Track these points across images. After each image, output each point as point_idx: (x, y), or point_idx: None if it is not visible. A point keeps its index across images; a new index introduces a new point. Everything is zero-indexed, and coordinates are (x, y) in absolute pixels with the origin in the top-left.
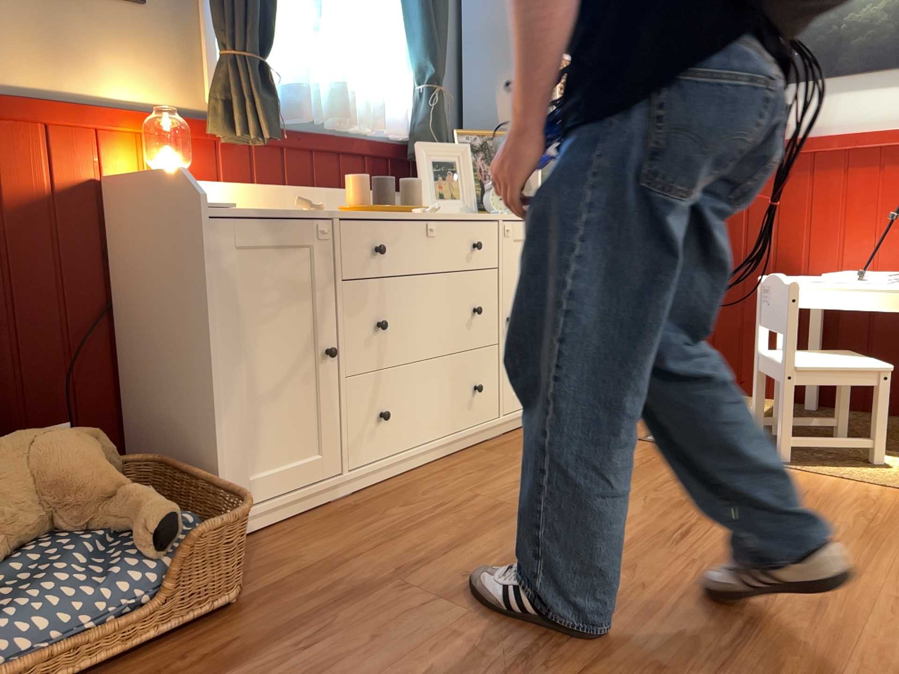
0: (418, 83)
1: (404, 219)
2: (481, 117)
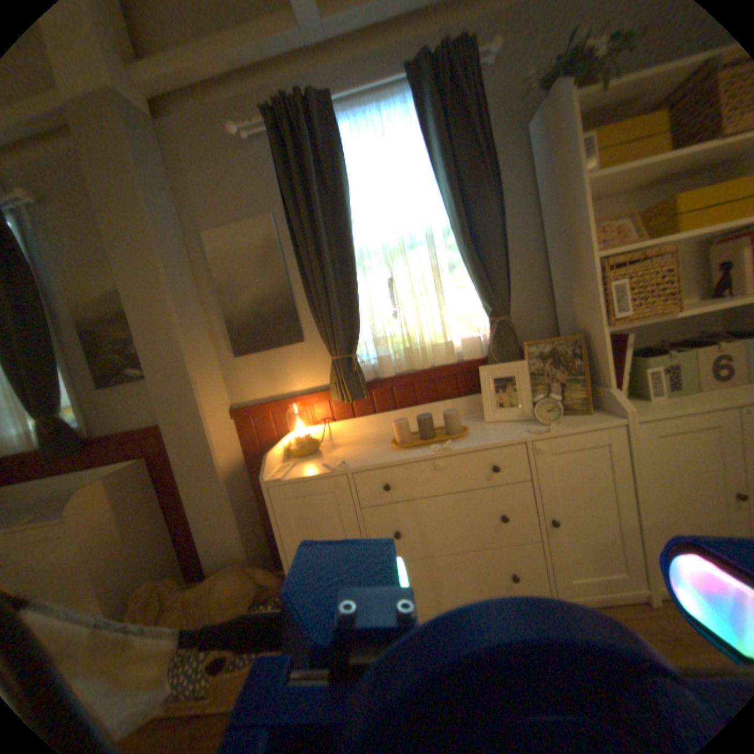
0: (487, 316)
1: (413, 461)
2: (566, 316)
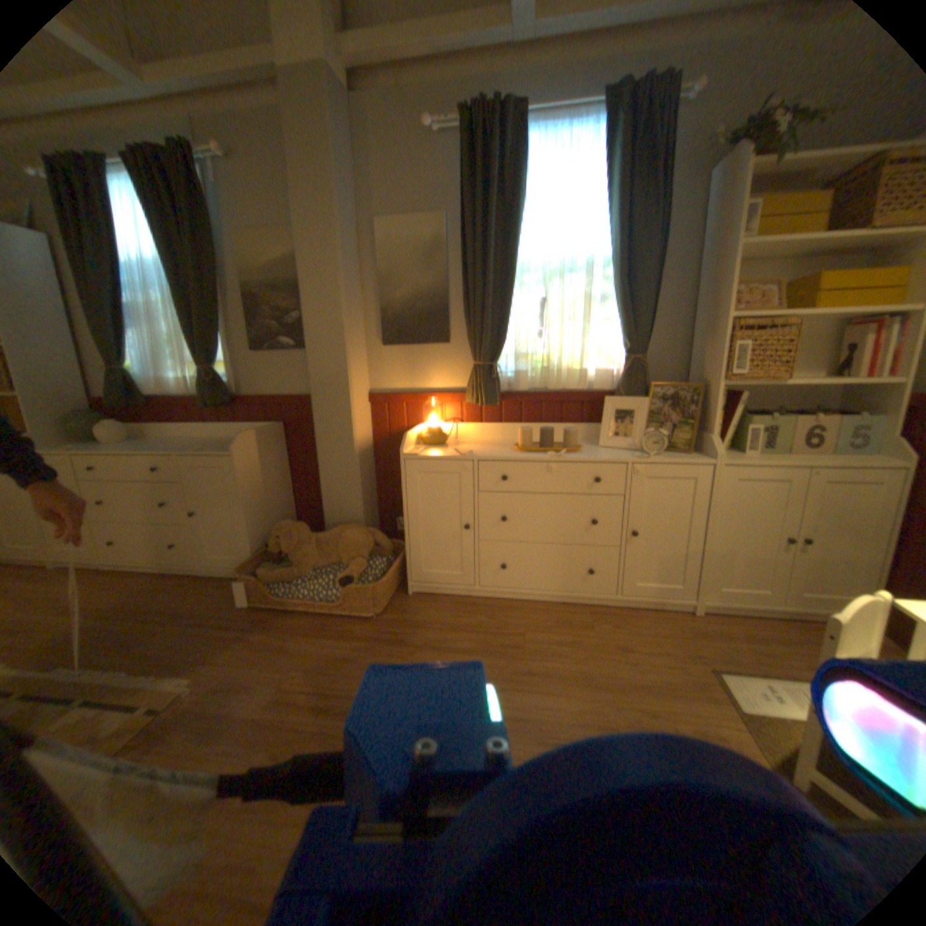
0: (625, 351)
1: (529, 461)
2: (697, 366)
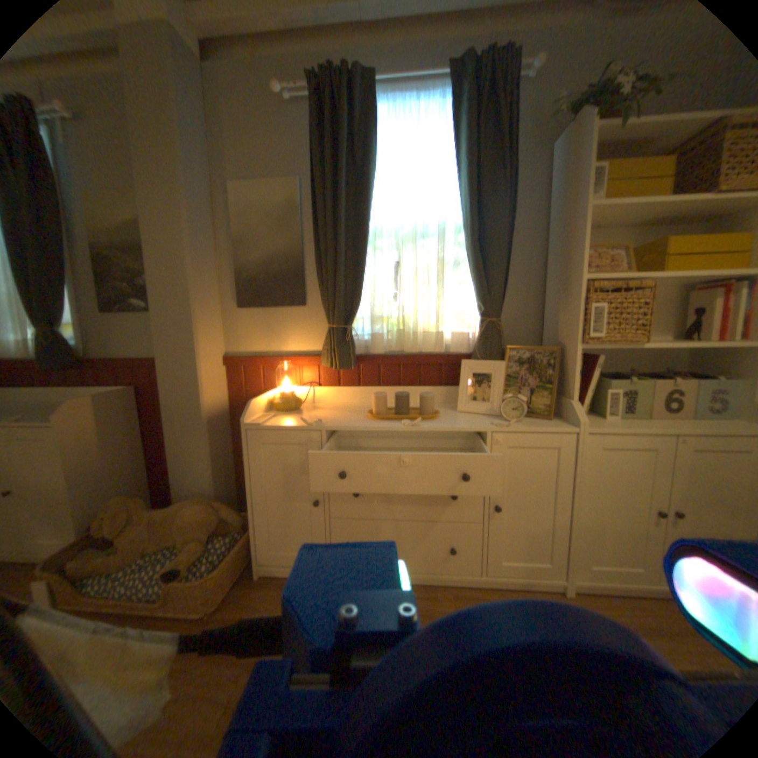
0: (480, 315)
1: (383, 431)
2: (551, 330)
